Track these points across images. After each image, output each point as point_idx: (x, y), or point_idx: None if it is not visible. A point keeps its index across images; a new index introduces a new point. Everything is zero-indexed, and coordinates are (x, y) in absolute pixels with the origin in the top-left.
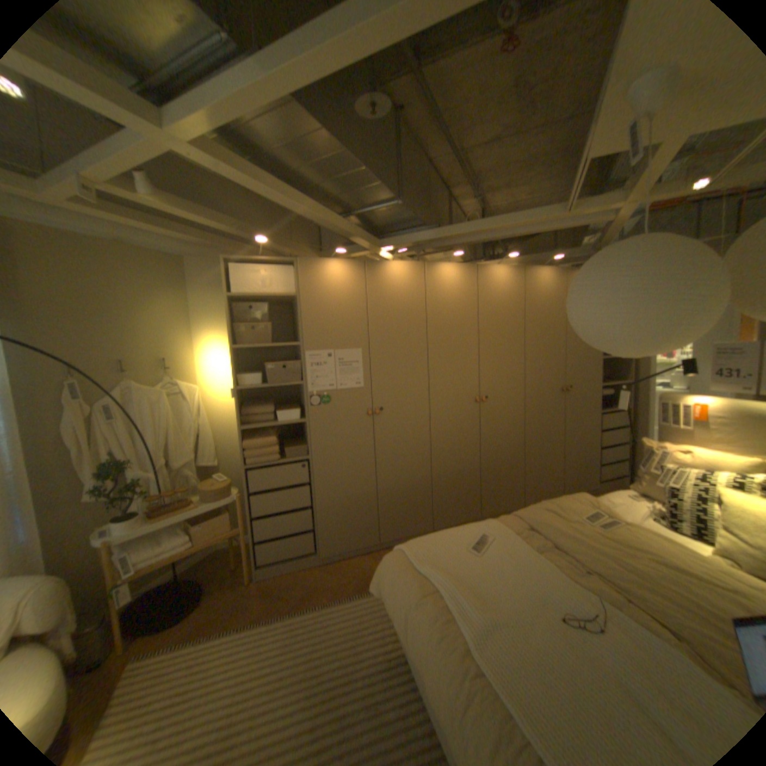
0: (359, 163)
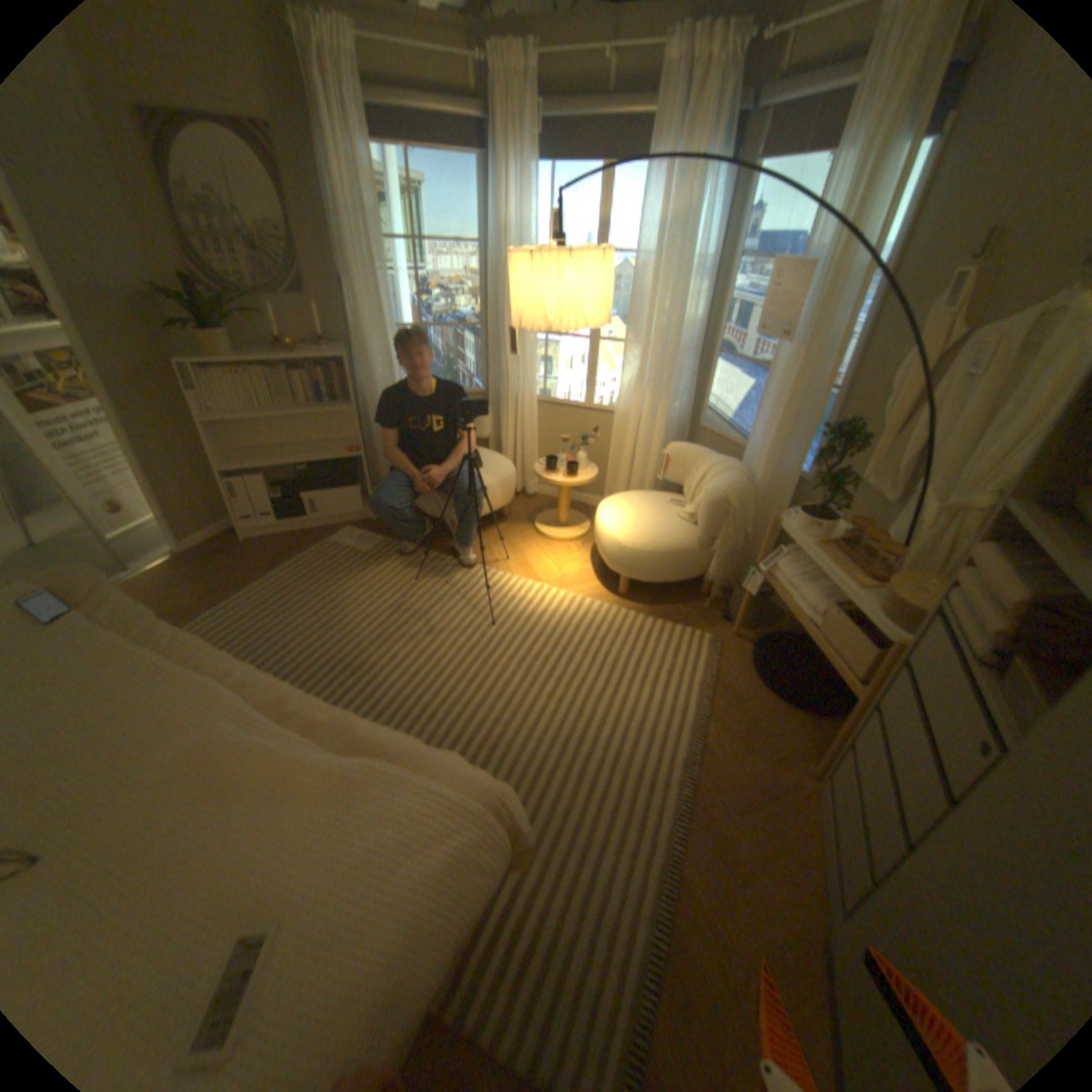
0: None
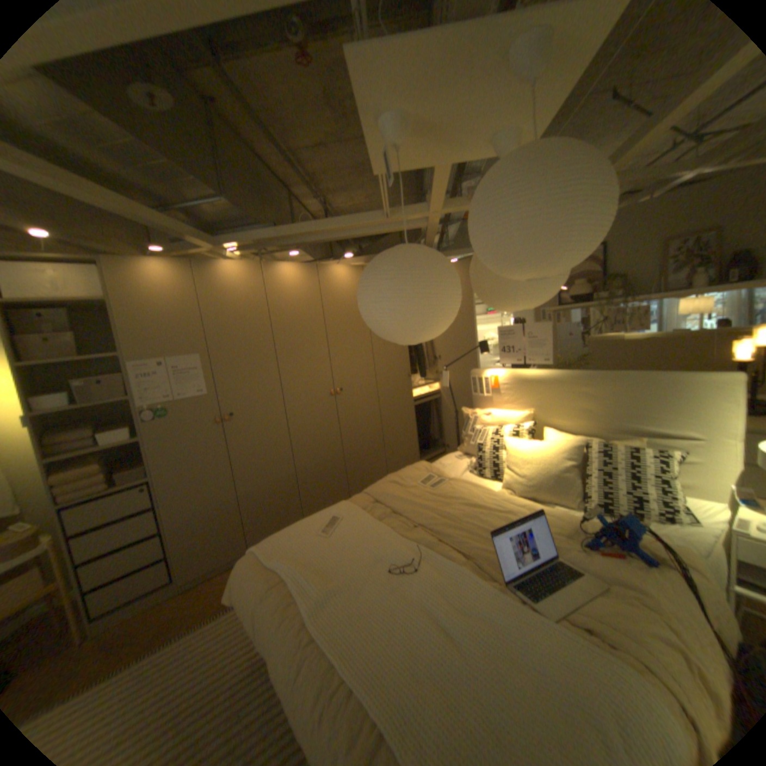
0: (159, 156)
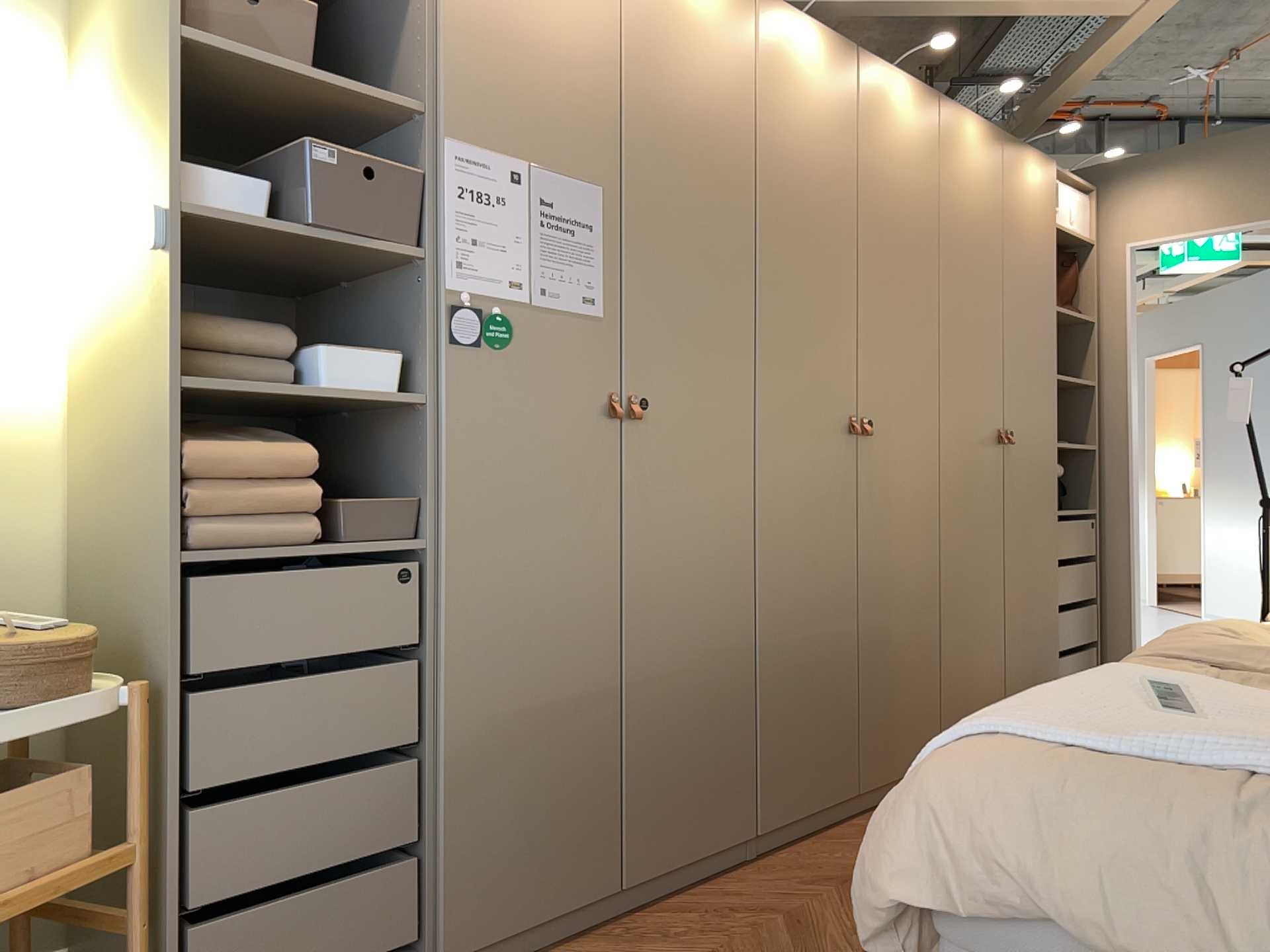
0: None
